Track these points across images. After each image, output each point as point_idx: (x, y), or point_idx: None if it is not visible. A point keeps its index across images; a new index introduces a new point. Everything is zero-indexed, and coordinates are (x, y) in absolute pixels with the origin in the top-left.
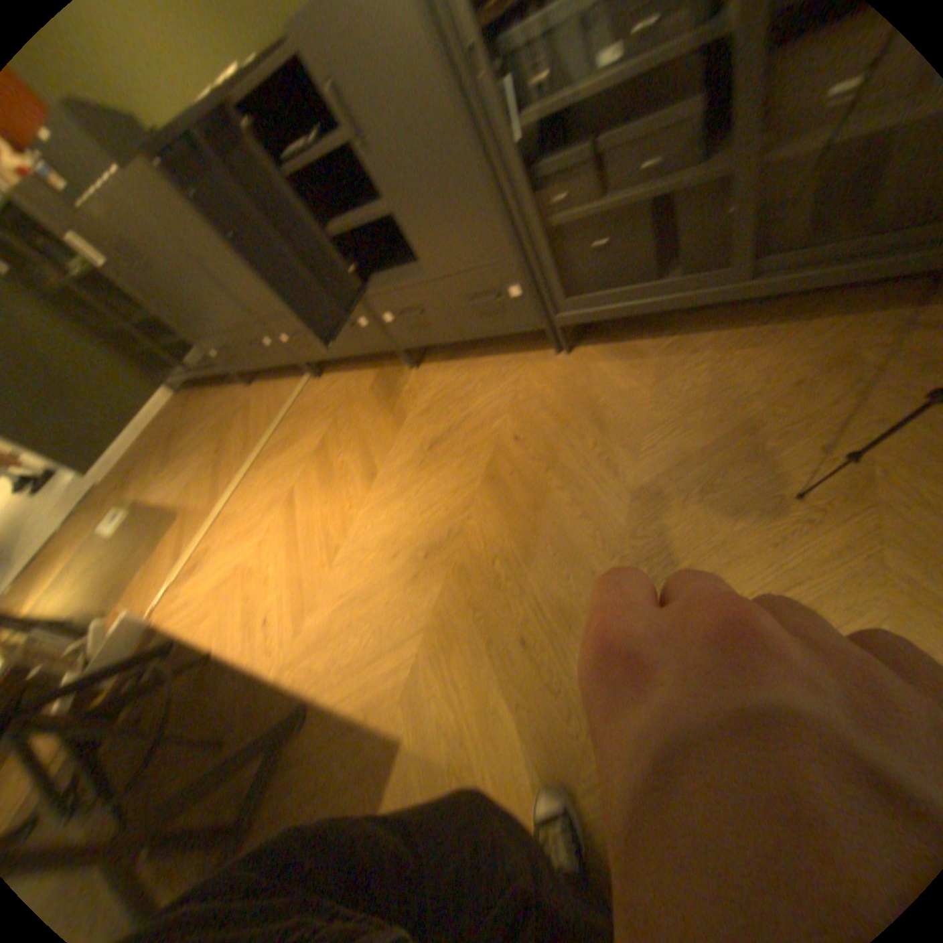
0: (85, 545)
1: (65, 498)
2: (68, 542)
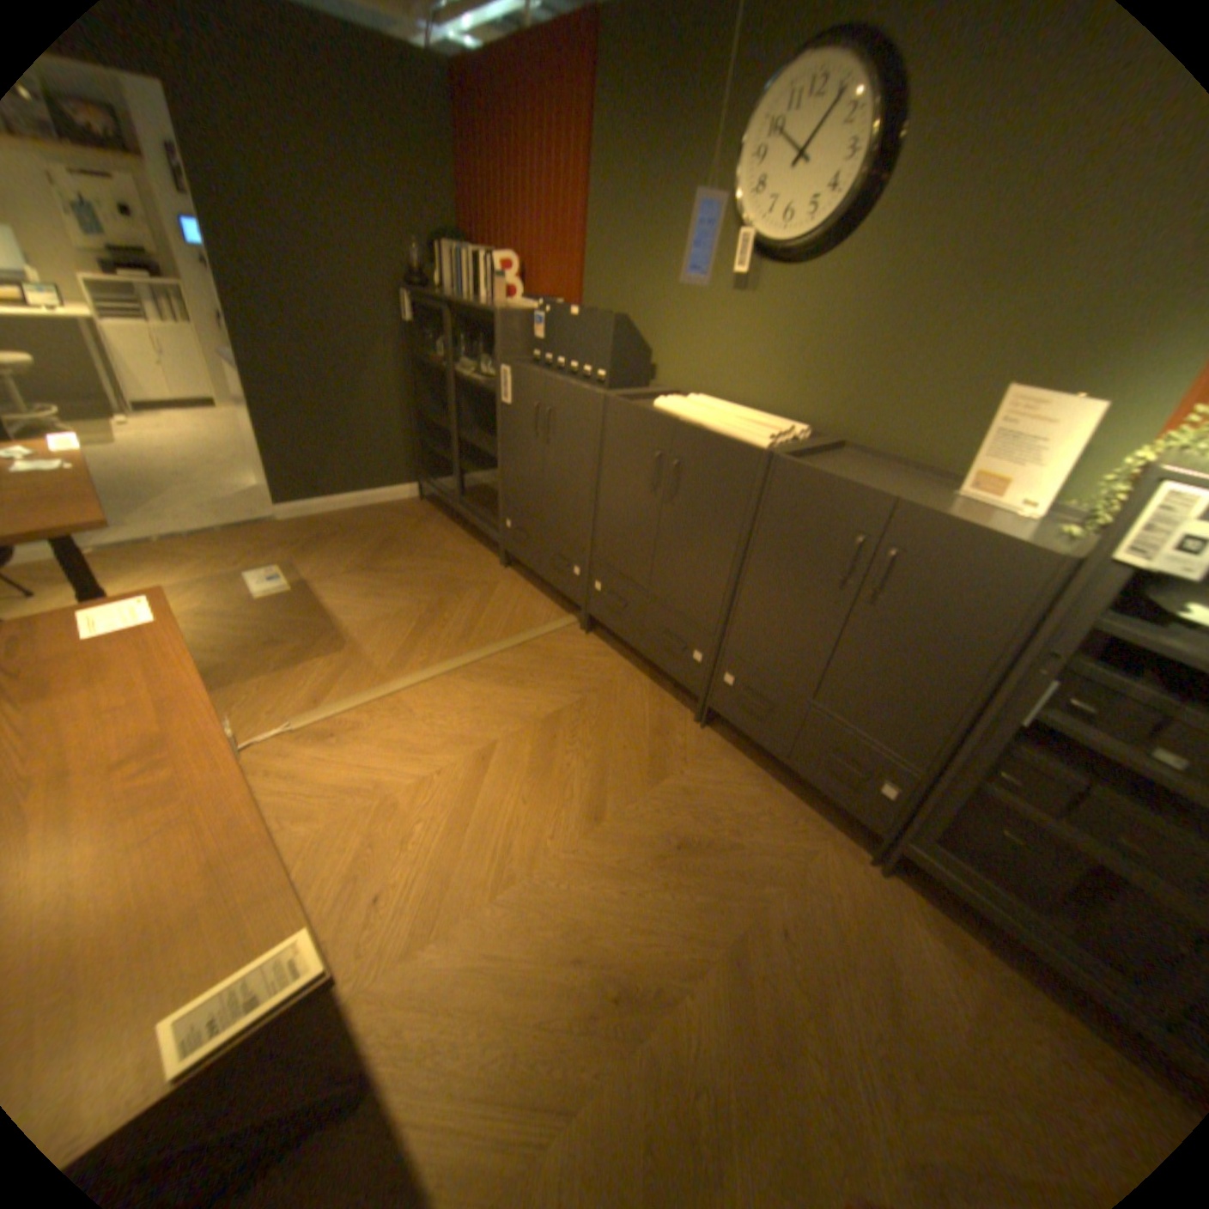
0: (221, 578)
1: (234, 500)
2: (204, 555)
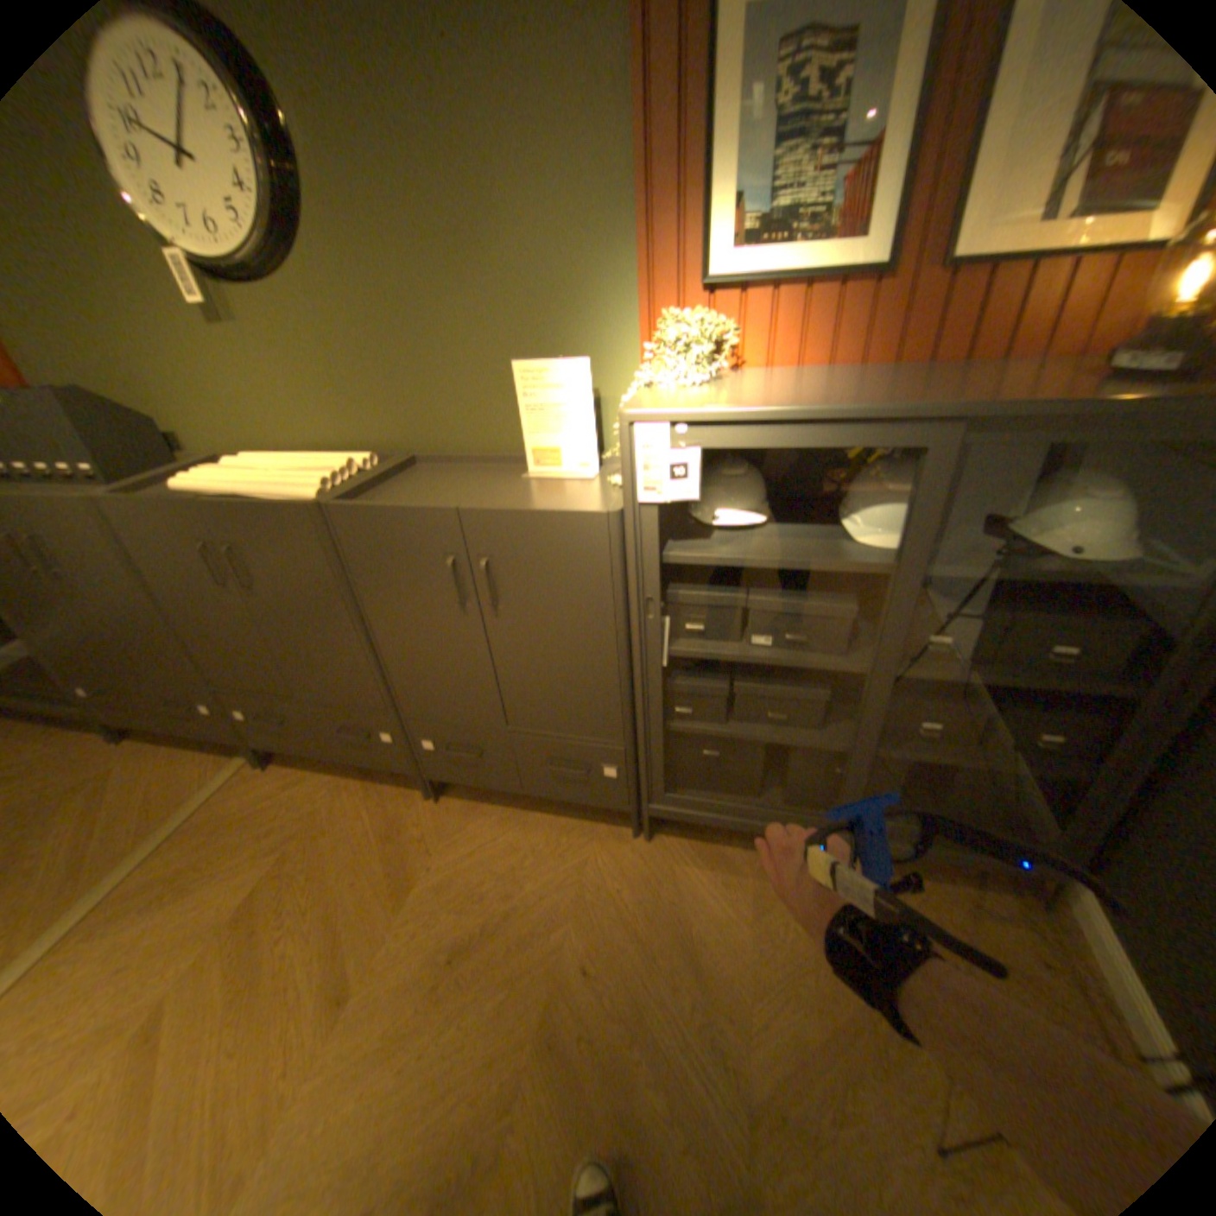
0: None
1: None
2: None
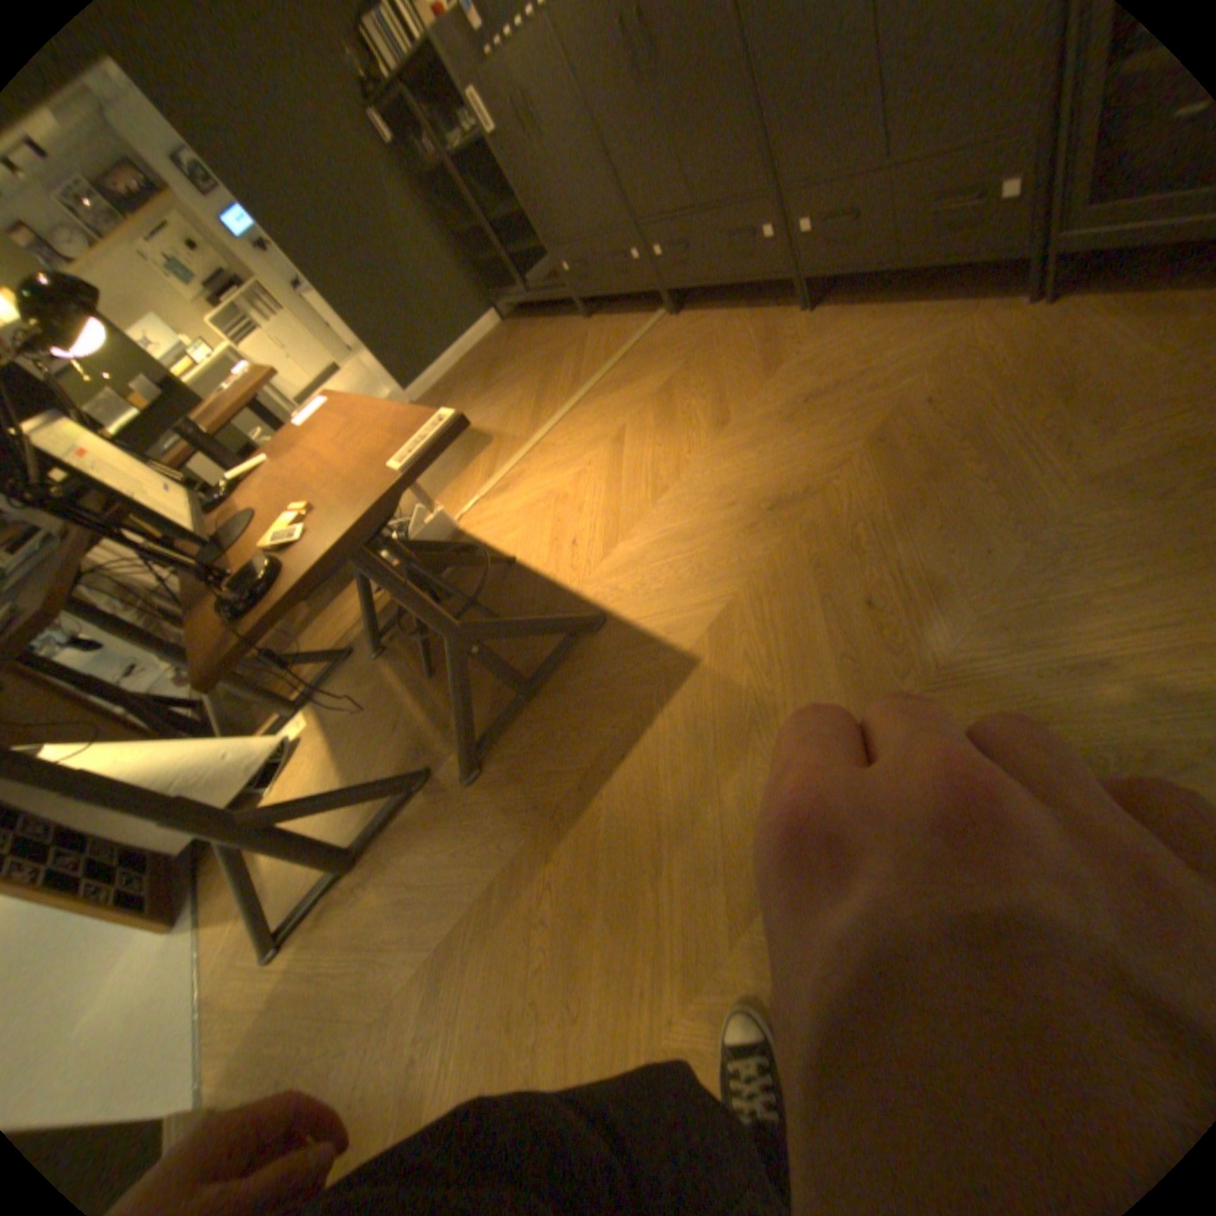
0: None
1: None
2: None
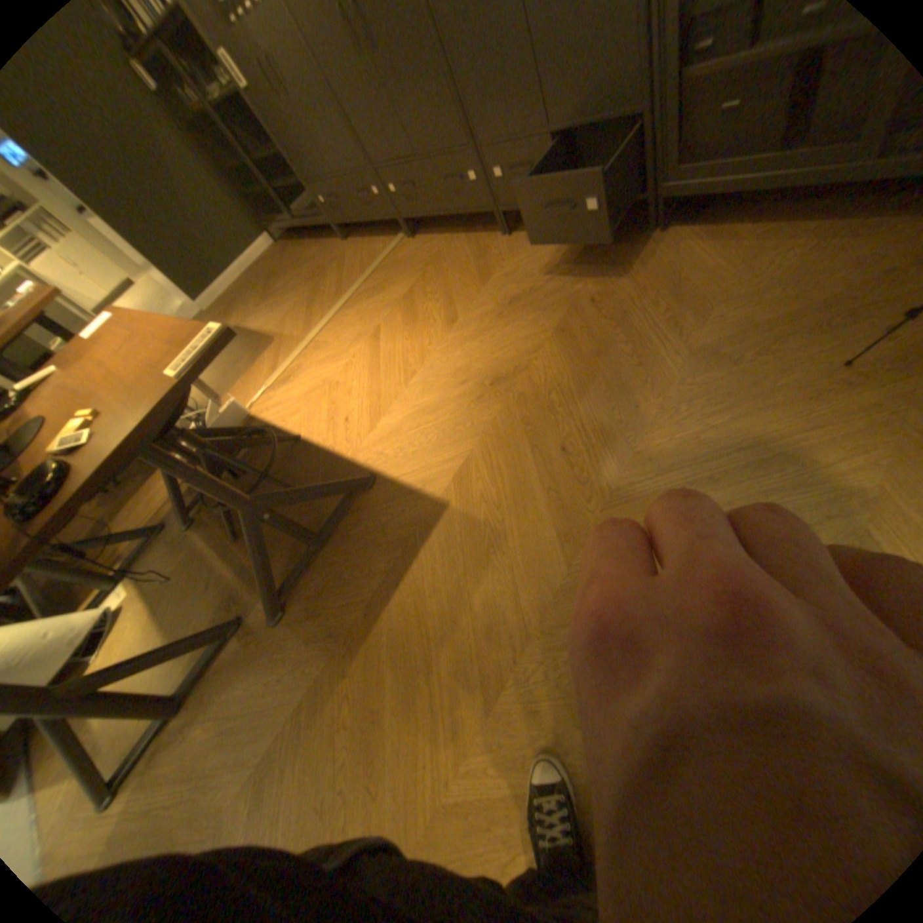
0: None
1: None
2: None
